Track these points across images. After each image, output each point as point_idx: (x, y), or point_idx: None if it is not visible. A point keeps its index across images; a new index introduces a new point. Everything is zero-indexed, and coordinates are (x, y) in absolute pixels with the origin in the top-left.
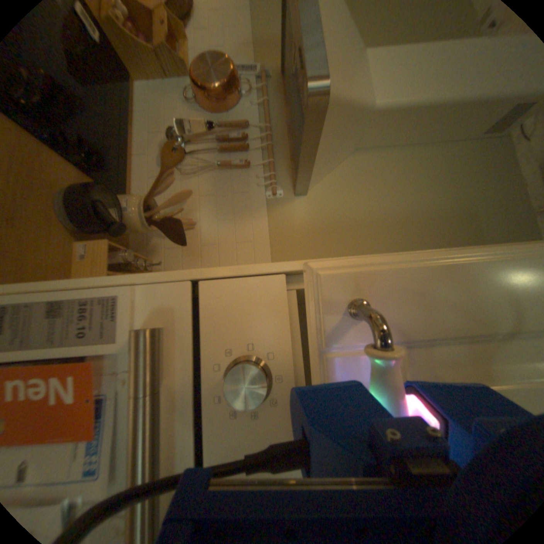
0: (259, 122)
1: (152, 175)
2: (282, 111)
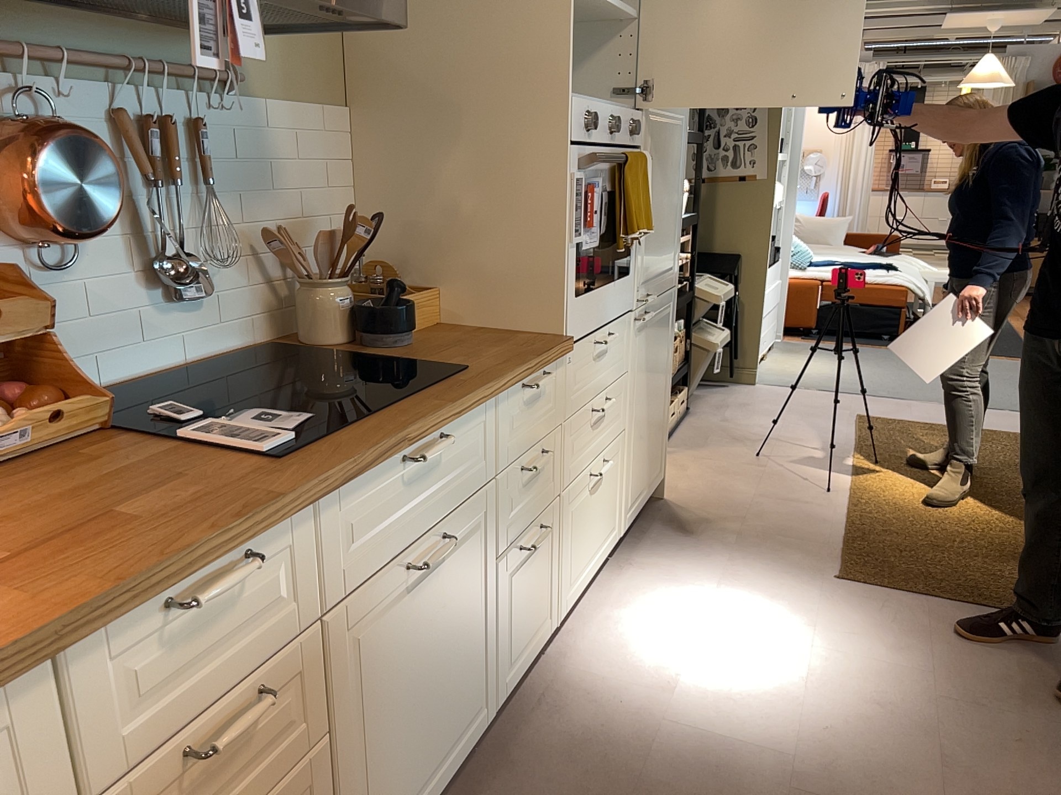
0: (103, 86)
1: (216, 315)
2: (67, 19)
